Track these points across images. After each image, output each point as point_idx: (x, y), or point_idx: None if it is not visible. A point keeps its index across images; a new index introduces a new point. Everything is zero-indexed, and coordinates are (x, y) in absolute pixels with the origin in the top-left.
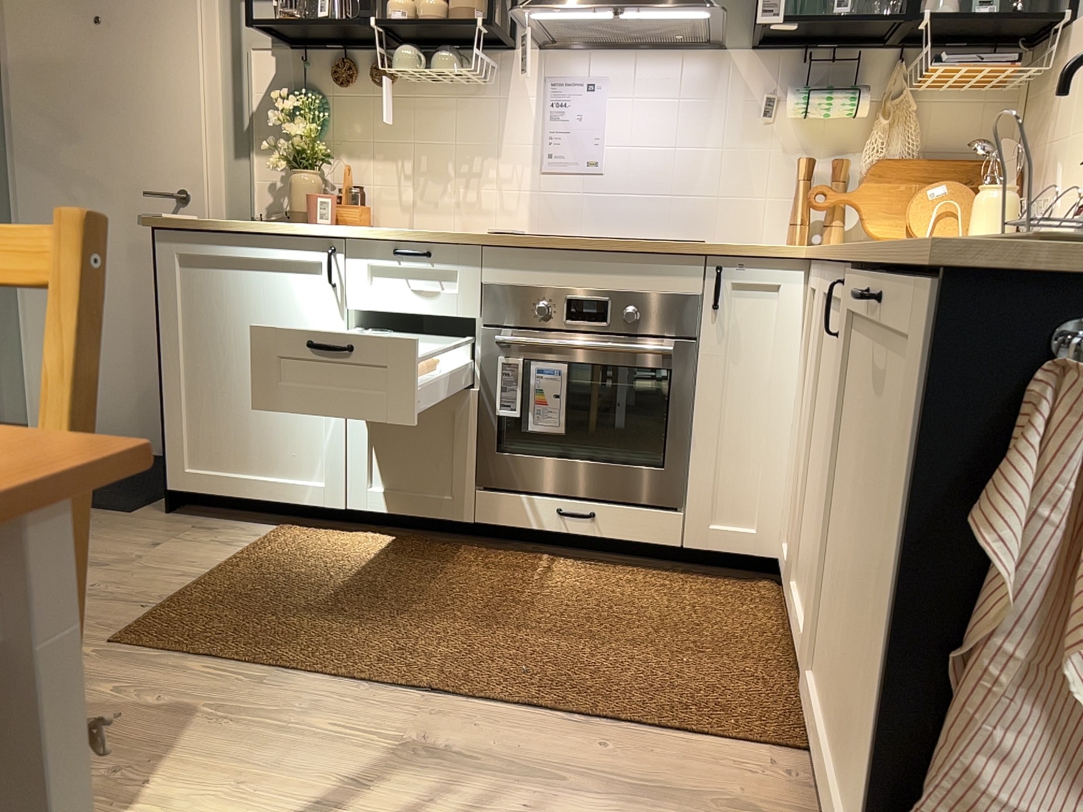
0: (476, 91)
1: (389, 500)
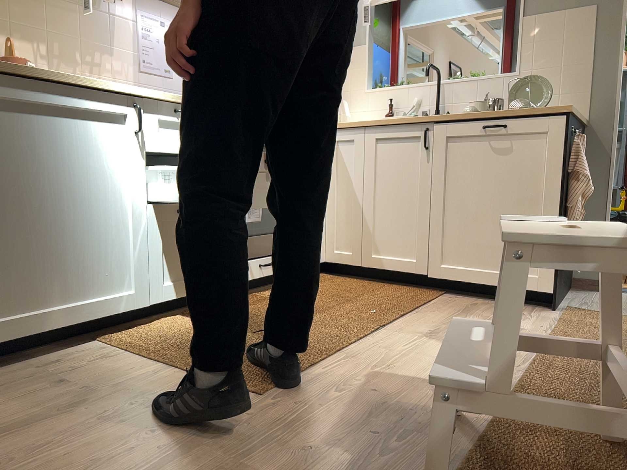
0: (95, 7)
1: (177, 288)
